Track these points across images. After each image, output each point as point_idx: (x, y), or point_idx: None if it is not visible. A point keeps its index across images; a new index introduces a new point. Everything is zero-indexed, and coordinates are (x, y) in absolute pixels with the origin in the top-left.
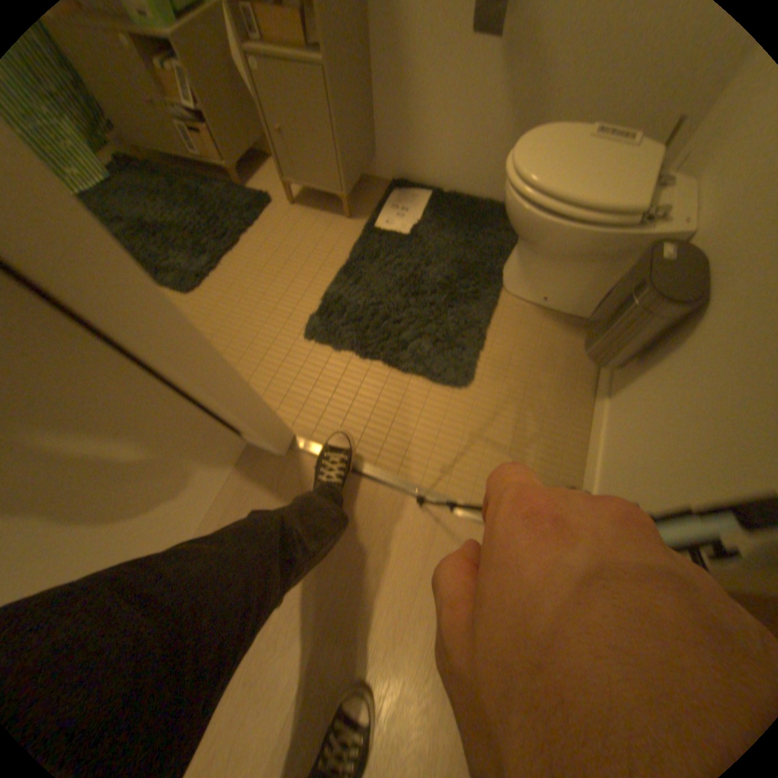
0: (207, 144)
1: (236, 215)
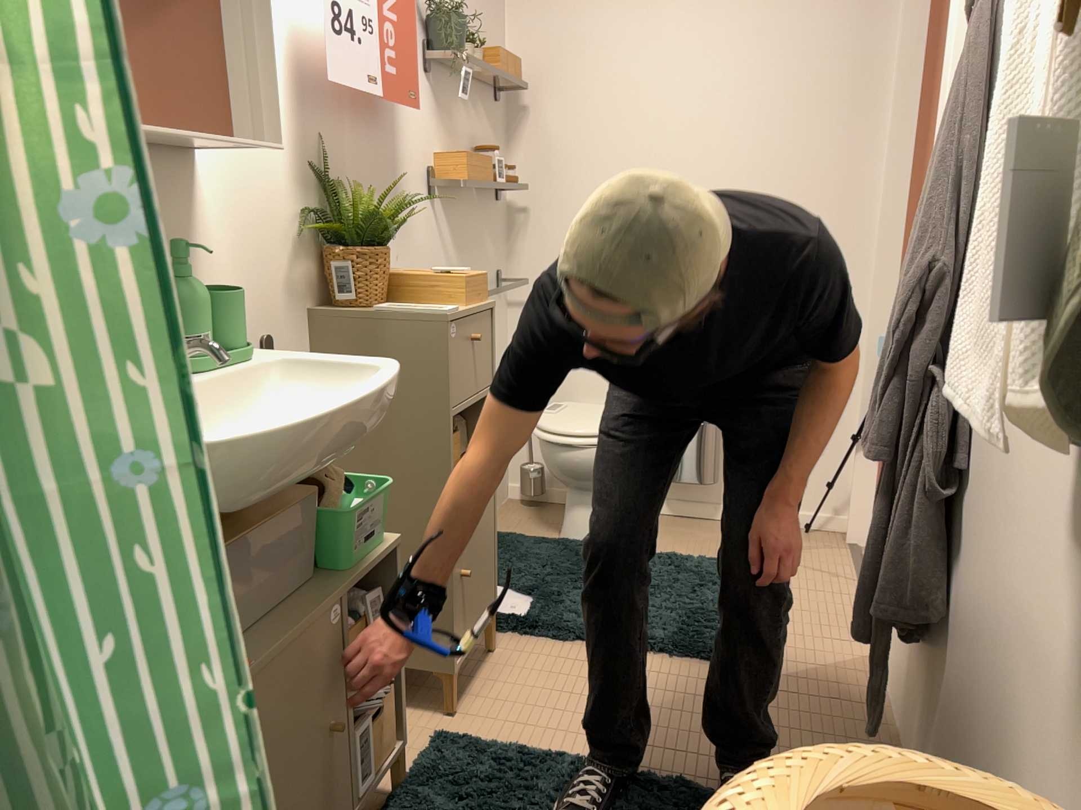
0: (388, 731)
1: (517, 760)
